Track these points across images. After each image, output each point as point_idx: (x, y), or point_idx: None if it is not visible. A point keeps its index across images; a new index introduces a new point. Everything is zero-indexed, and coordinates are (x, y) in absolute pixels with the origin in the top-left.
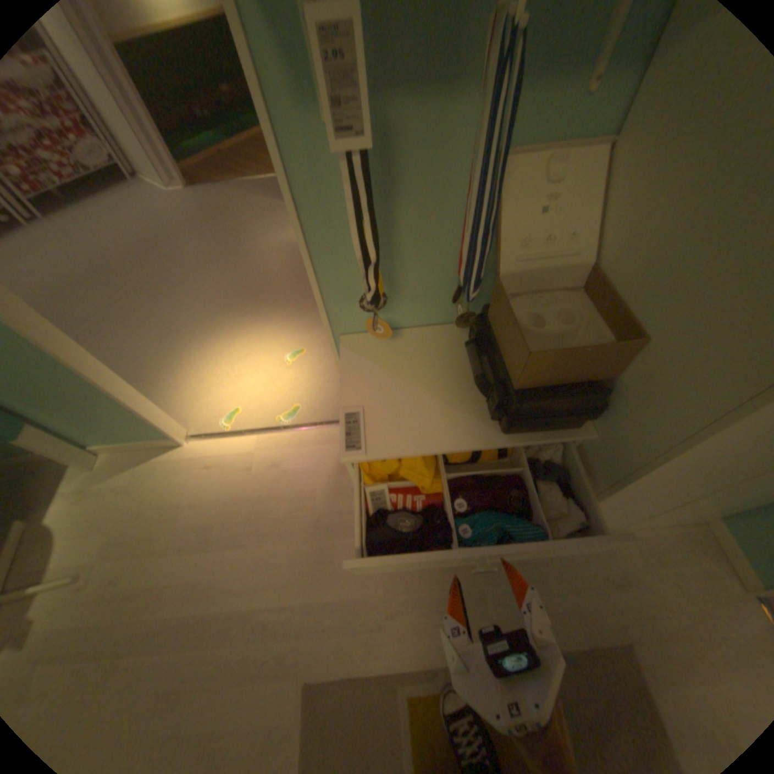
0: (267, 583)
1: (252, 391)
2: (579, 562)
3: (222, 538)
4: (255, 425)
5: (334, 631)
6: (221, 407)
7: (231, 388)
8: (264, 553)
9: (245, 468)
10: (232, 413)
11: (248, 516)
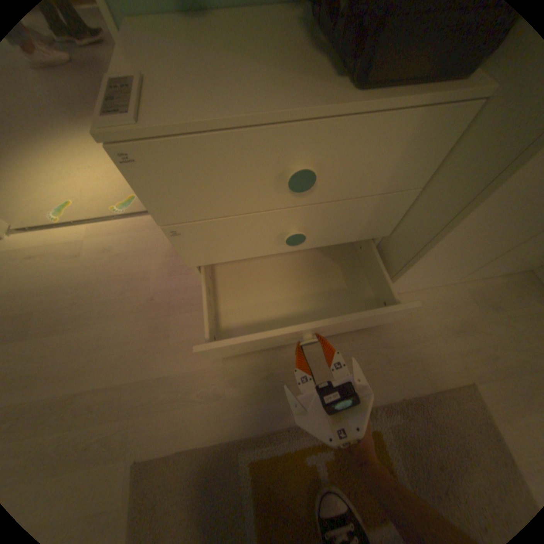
0: (93, 364)
1: (83, 184)
2: (419, 314)
3: (43, 324)
4: (85, 215)
5: (168, 405)
6: (48, 201)
7: (60, 183)
8: (91, 334)
9: (72, 255)
10: (60, 206)
11: (74, 300)
